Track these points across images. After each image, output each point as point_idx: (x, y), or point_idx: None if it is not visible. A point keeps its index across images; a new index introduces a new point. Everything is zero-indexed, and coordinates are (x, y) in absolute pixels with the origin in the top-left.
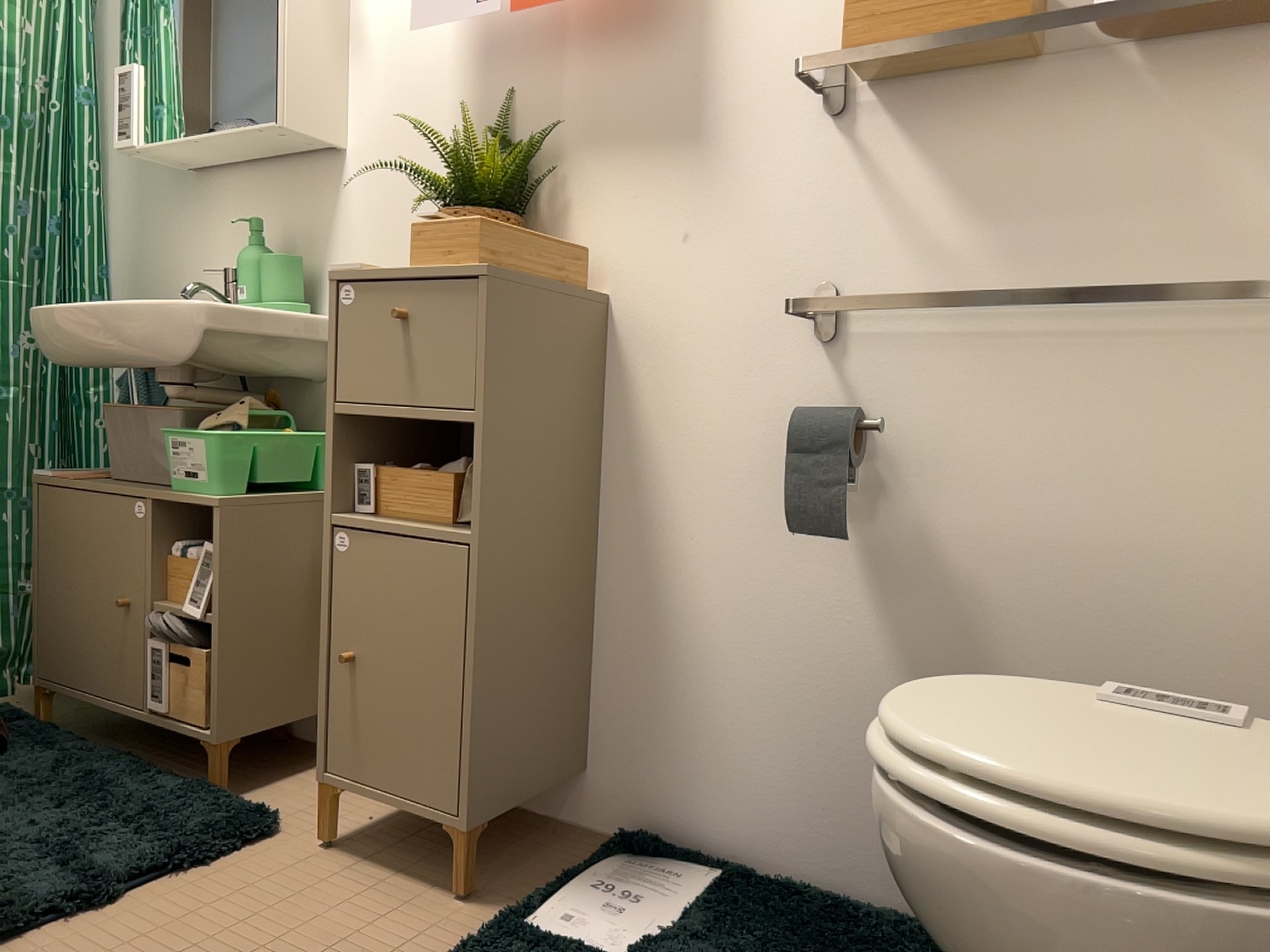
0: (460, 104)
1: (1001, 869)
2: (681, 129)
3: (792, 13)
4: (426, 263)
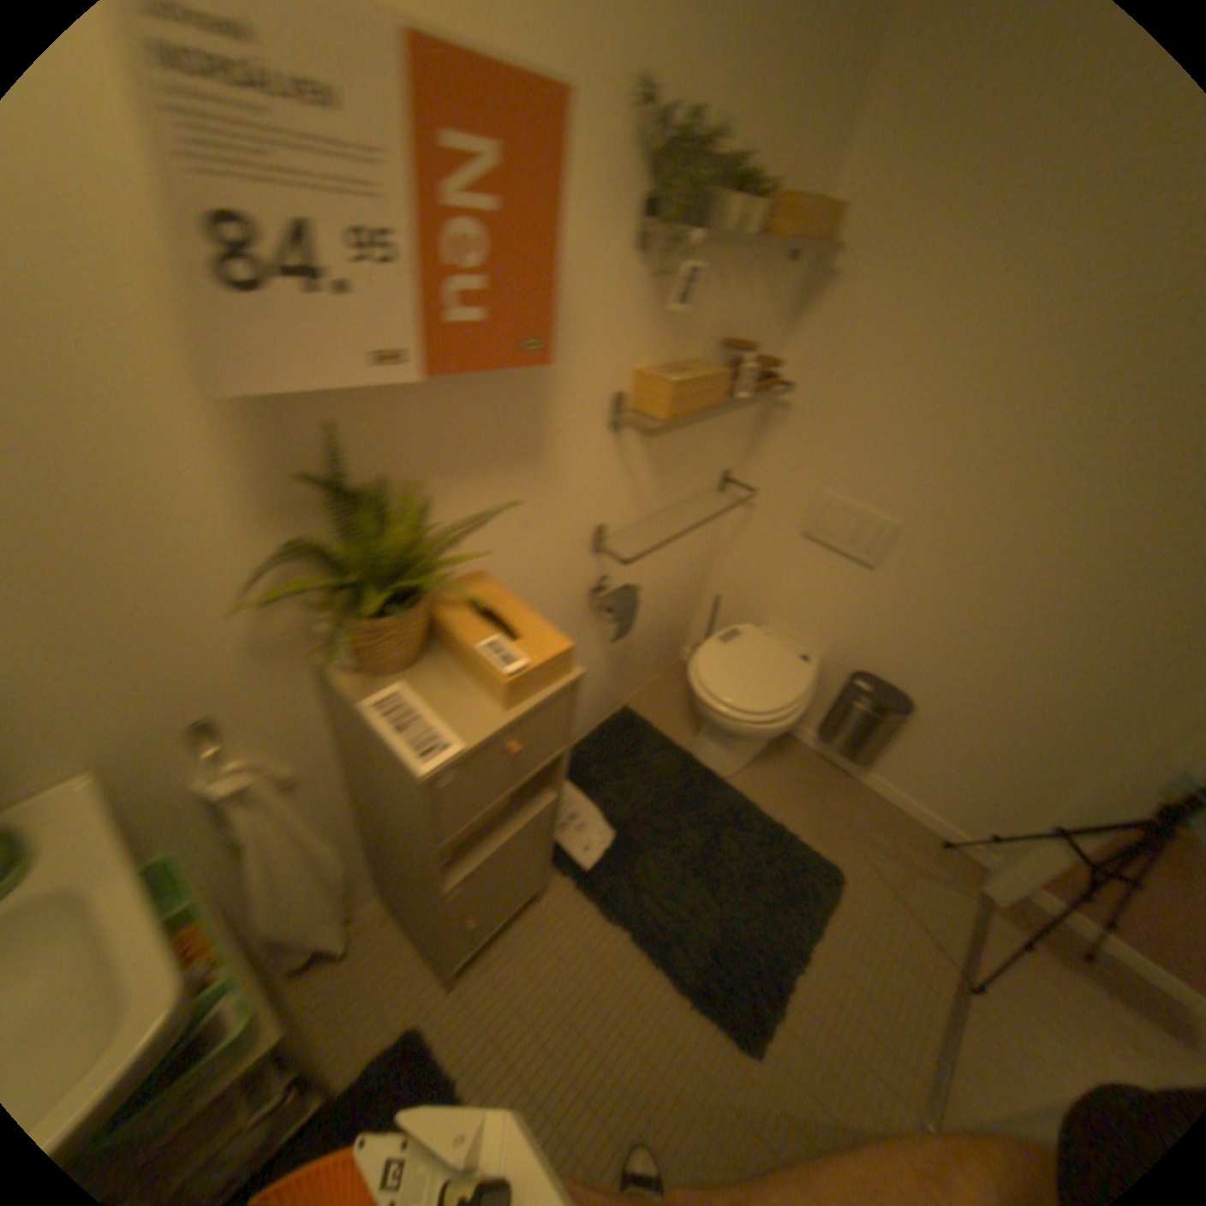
0: (234, 442)
1: (789, 725)
2: (527, 447)
3: (603, 355)
4: (529, 698)
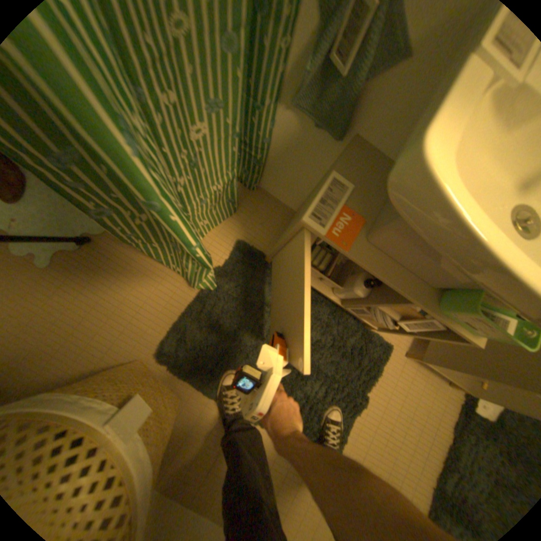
0: None
1: None
2: None
3: None
4: None
